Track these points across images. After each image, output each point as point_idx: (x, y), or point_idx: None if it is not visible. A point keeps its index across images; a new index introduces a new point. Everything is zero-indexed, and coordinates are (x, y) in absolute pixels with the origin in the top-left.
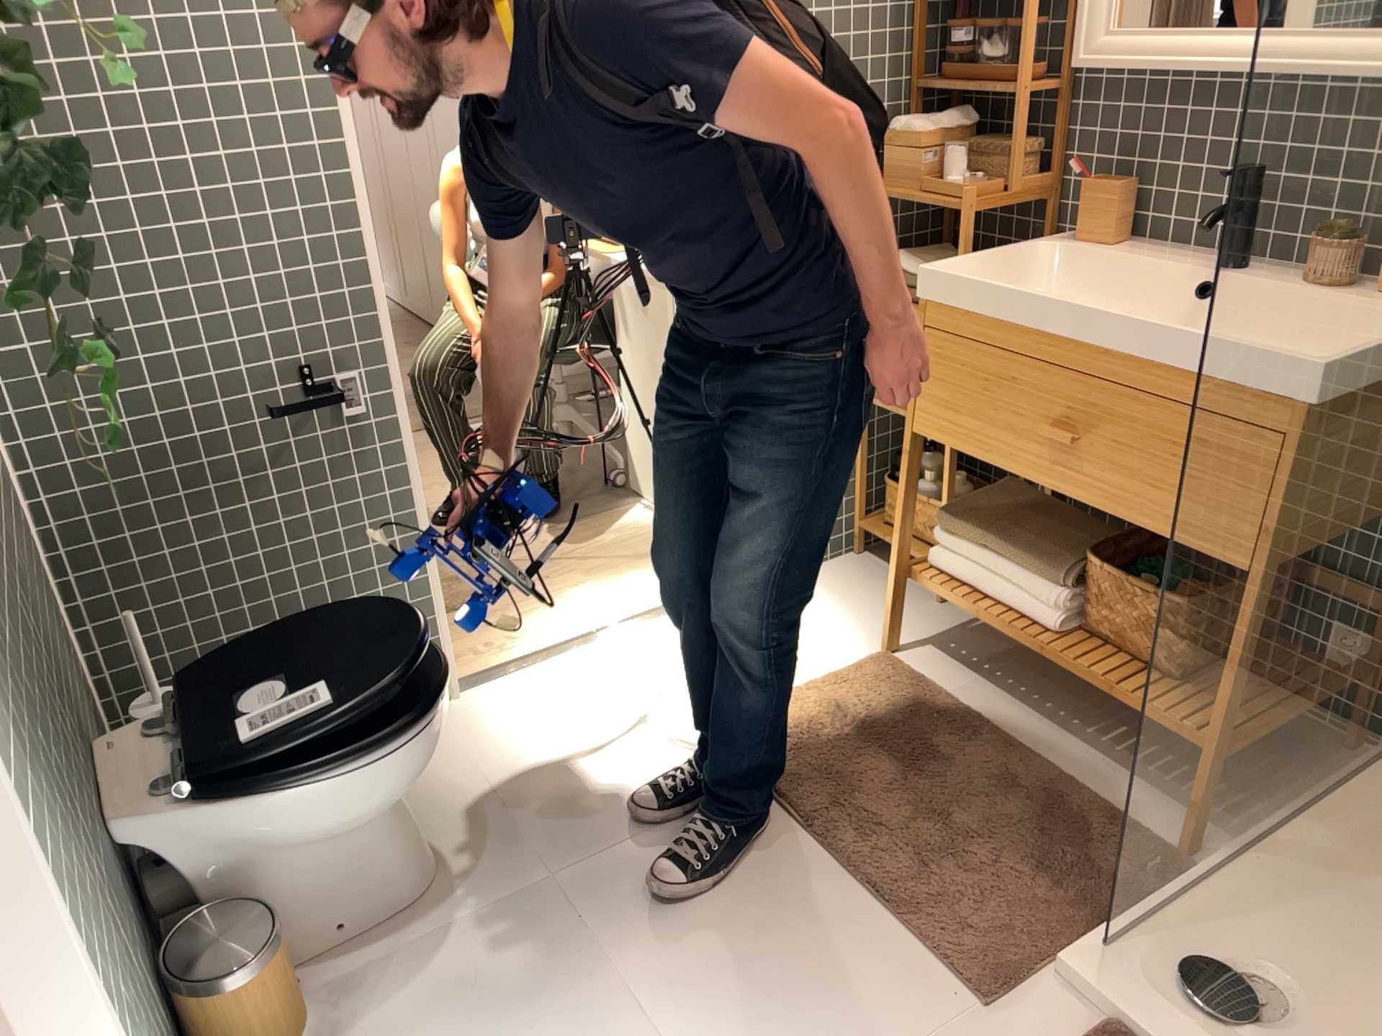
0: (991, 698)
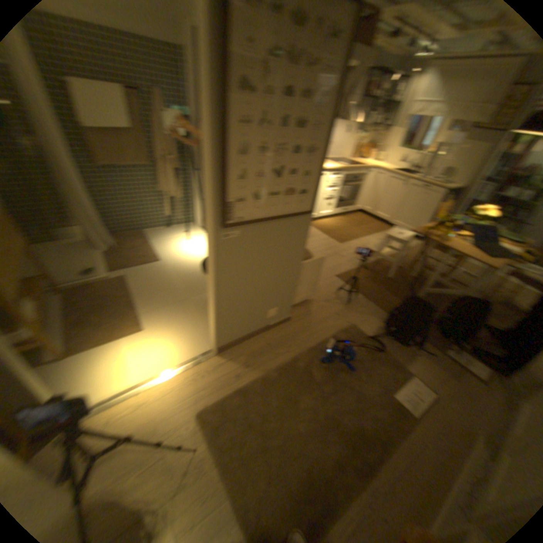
0: (55, 332)
